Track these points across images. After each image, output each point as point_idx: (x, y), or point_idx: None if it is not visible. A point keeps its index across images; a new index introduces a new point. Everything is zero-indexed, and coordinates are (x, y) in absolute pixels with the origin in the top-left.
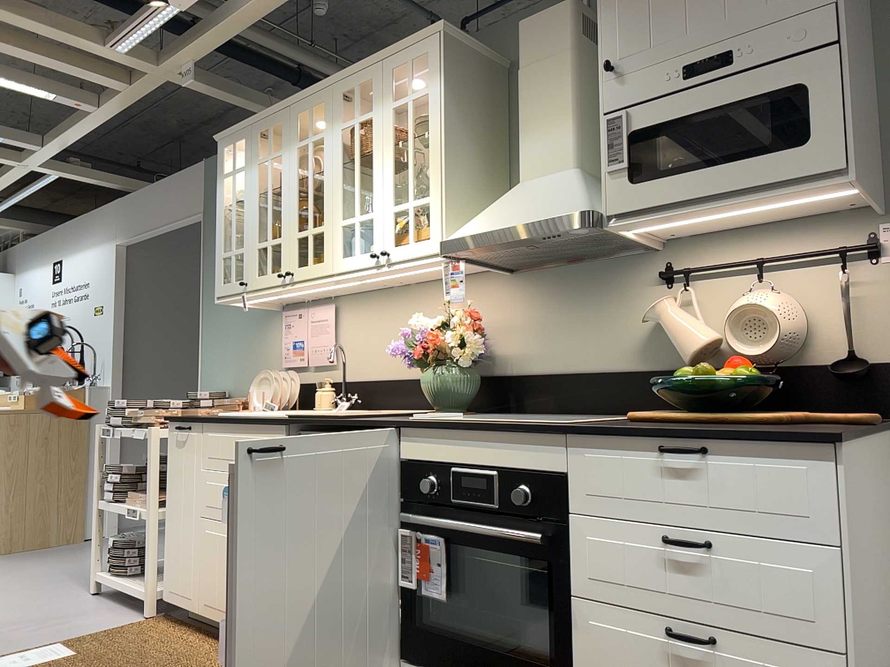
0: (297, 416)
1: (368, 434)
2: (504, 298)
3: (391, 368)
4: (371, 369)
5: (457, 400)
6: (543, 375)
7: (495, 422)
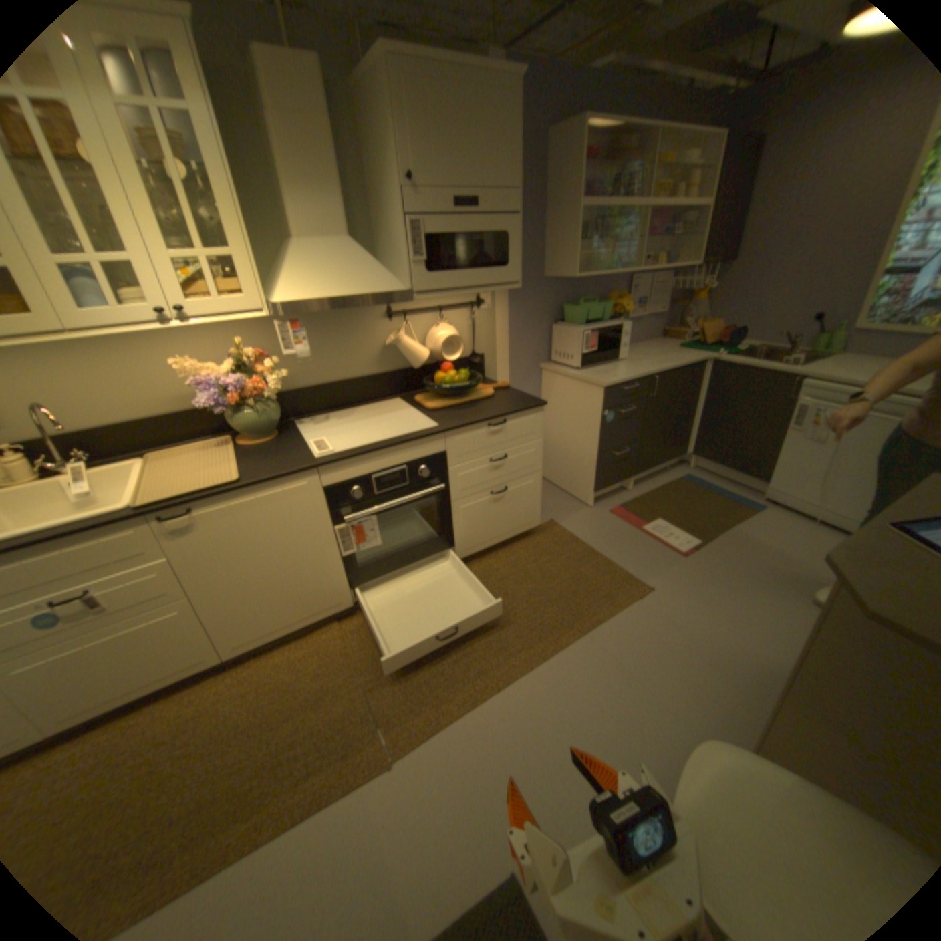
0: (140, 501)
1: (283, 482)
2: (258, 332)
3: (118, 411)
4: (77, 418)
5: (269, 426)
6: (312, 387)
7: (394, 439)
